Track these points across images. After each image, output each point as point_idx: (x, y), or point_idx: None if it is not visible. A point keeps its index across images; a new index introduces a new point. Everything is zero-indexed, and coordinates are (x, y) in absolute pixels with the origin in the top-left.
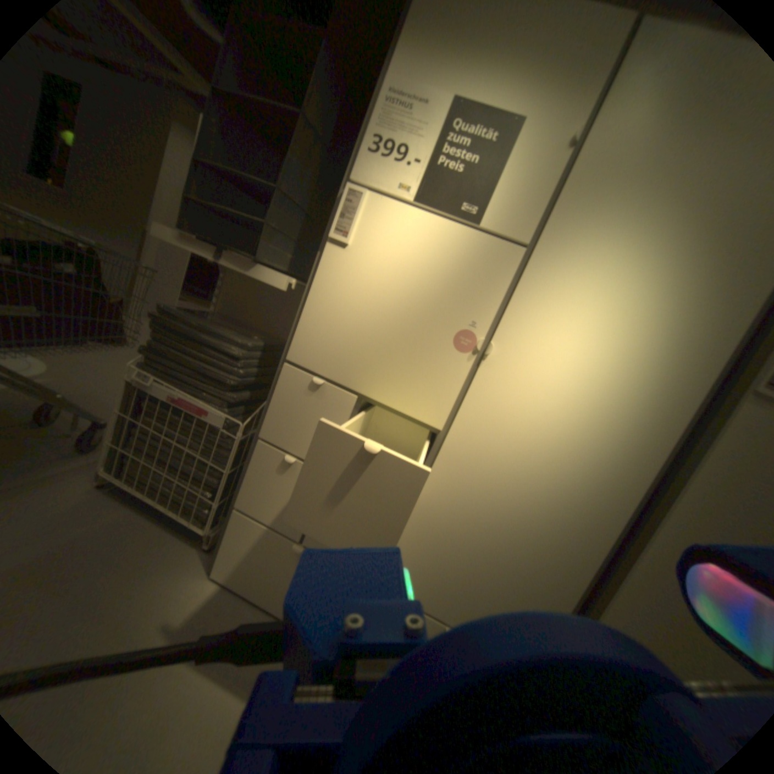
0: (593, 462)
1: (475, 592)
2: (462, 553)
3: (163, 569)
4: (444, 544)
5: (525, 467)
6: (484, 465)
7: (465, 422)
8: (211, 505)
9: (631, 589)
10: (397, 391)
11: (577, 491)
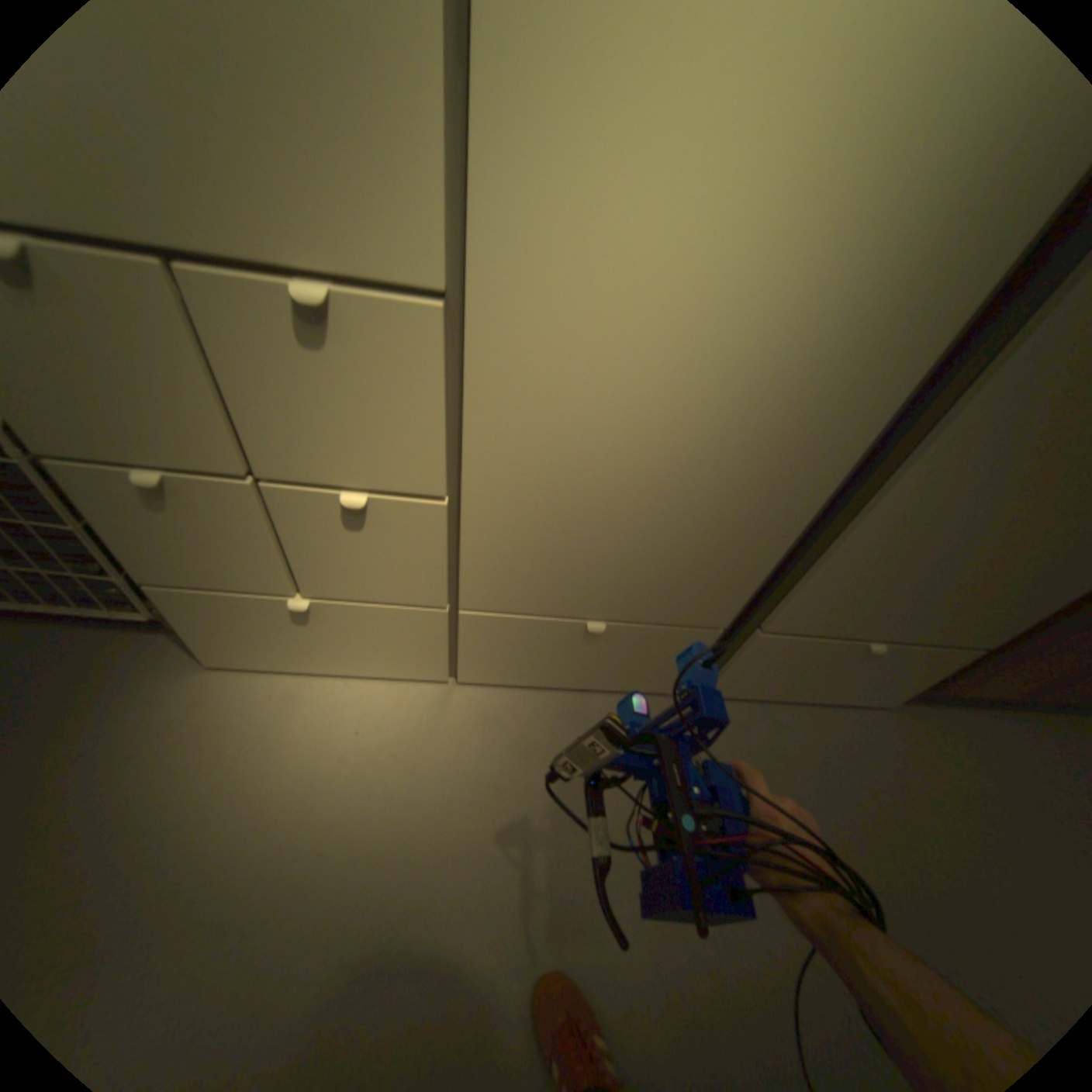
0: (869, 238)
1: (619, 568)
2: (582, 525)
3: (122, 683)
4: (546, 521)
5: (686, 315)
6: (584, 344)
7: (497, 232)
8: (112, 578)
9: (898, 488)
10: (251, 190)
11: (814, 335)
